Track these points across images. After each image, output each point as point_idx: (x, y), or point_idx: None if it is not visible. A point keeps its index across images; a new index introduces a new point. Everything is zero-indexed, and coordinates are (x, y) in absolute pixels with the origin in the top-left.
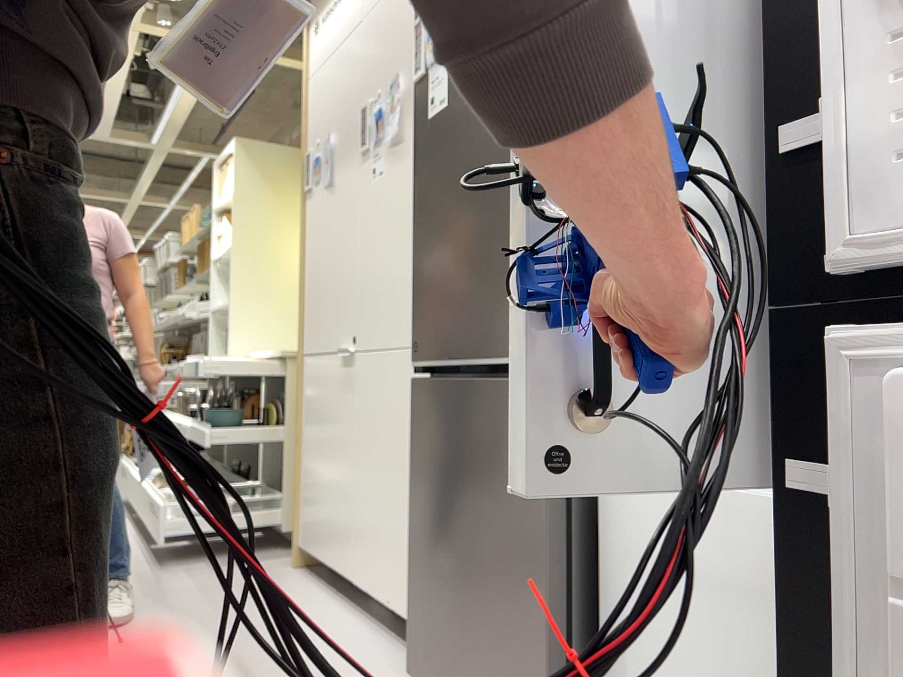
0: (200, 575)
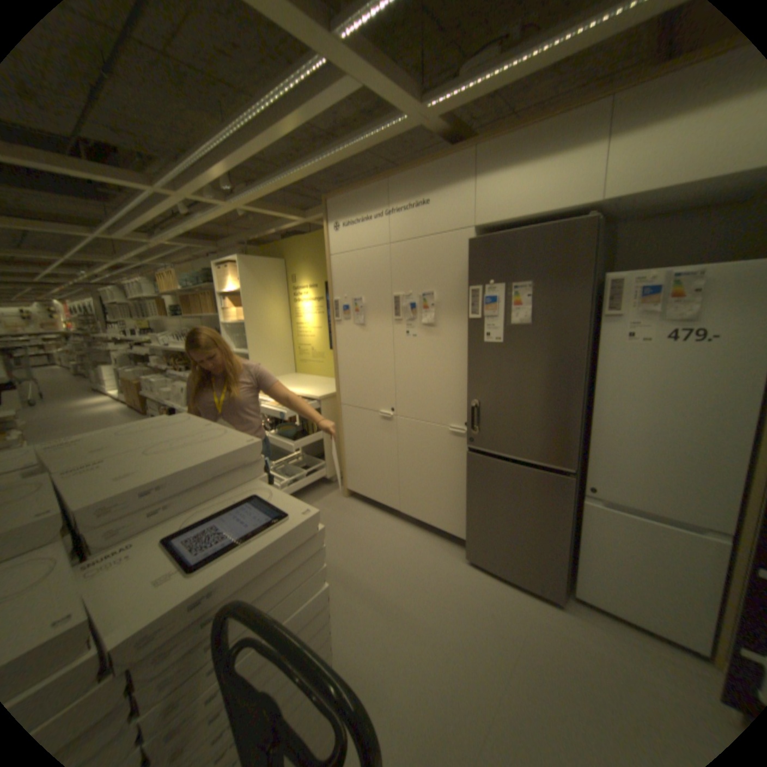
0: None
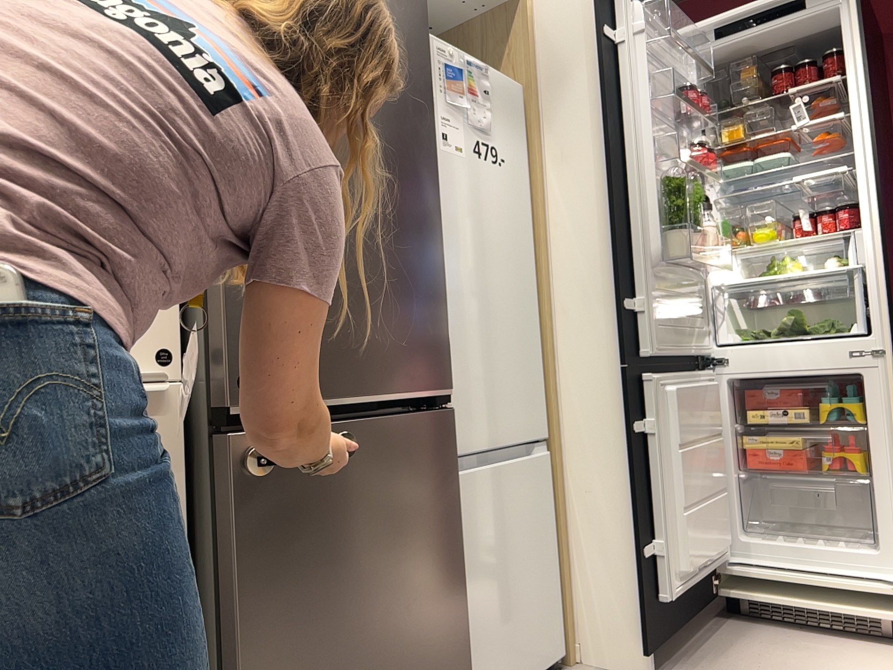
0: None
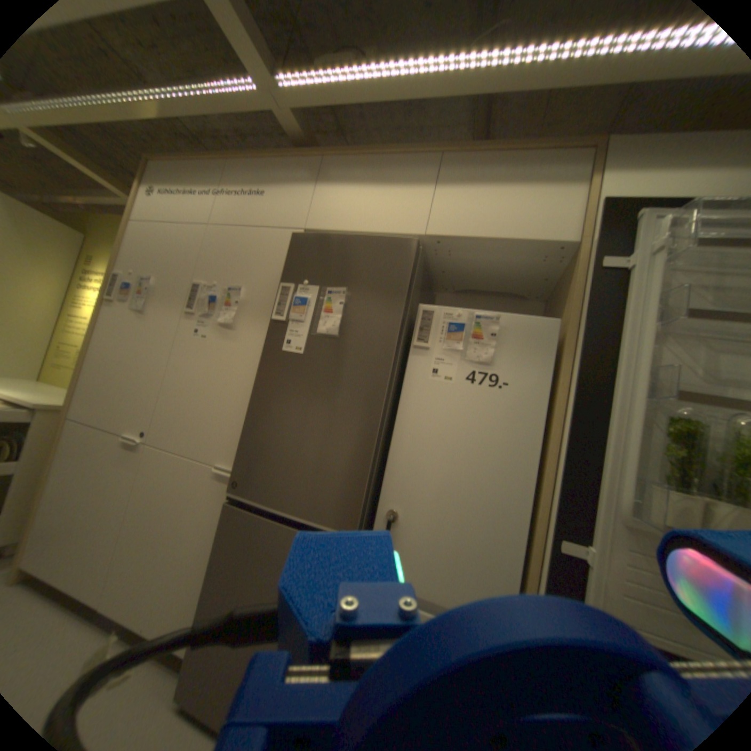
0: None
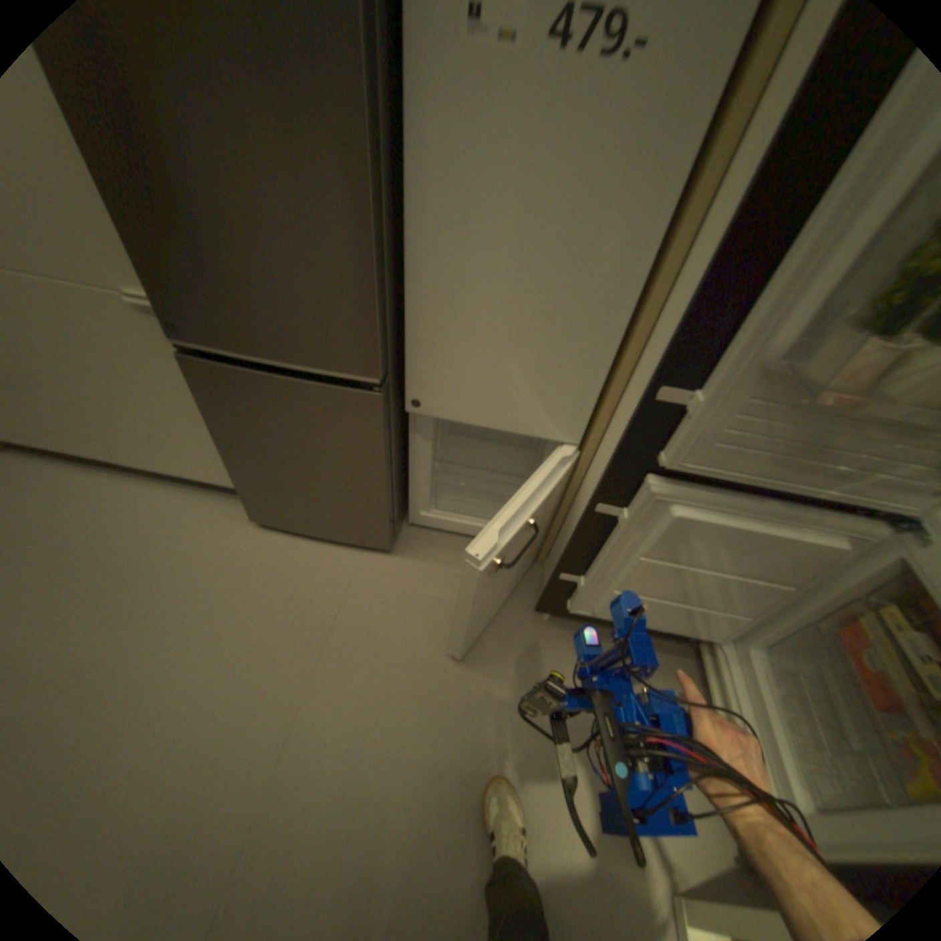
0: None
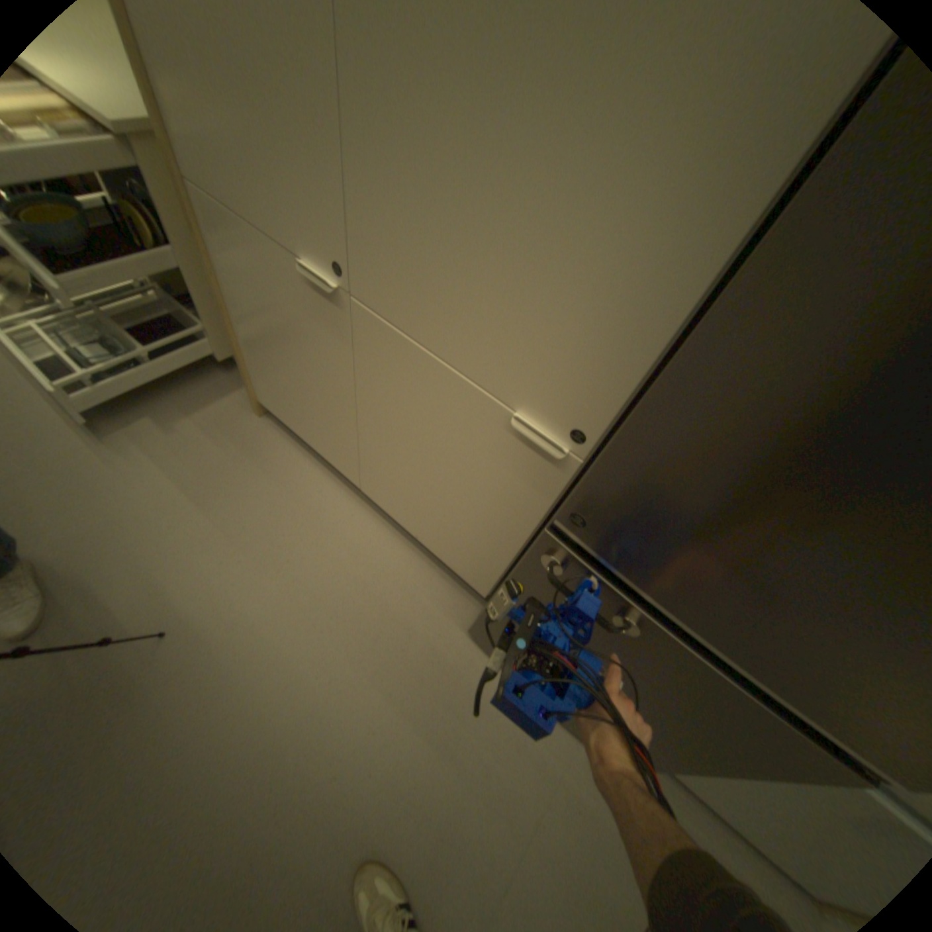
0: (158, 447)
